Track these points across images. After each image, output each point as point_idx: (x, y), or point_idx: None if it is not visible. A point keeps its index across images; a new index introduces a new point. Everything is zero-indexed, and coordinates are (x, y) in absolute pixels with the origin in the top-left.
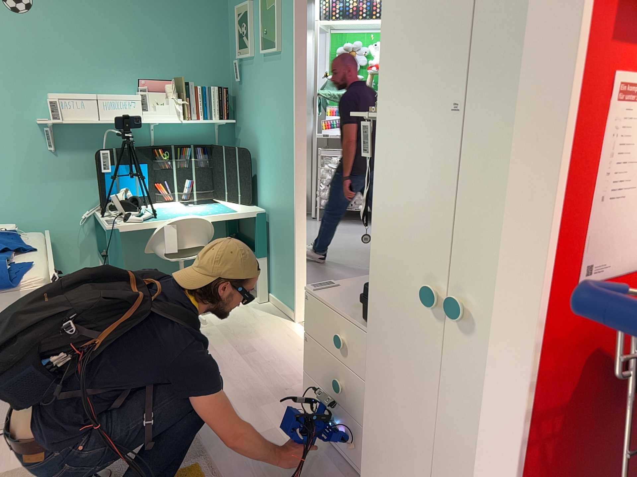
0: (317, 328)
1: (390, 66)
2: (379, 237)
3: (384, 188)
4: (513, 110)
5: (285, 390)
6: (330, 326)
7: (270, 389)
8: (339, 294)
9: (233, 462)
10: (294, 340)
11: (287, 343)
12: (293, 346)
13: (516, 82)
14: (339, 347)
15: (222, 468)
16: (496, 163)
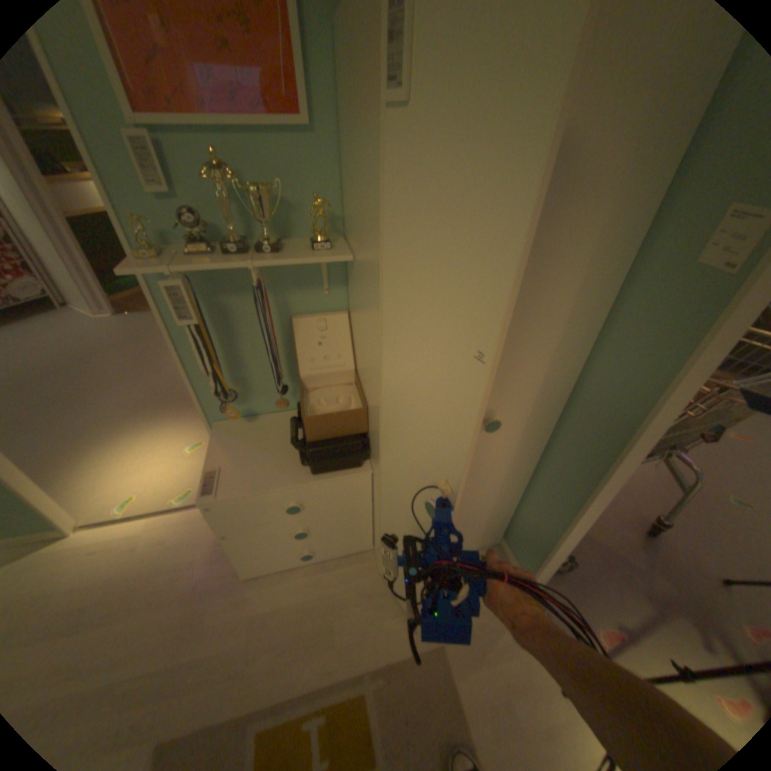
0: (243, 519)
1: (410, 250)
2: (381, 415)
3: (402, 377)
4: (559, 286)
5: (192, 588)
6: (267, 506)
7: (179, 606)
8: (243, 475)
9: (271, 678)
10: (107, 549)
11: (105, 559)
12: (118, 554)
13: (567, 264)
14: (297, 511)
15: (274, 695)
16: (536, 326)
